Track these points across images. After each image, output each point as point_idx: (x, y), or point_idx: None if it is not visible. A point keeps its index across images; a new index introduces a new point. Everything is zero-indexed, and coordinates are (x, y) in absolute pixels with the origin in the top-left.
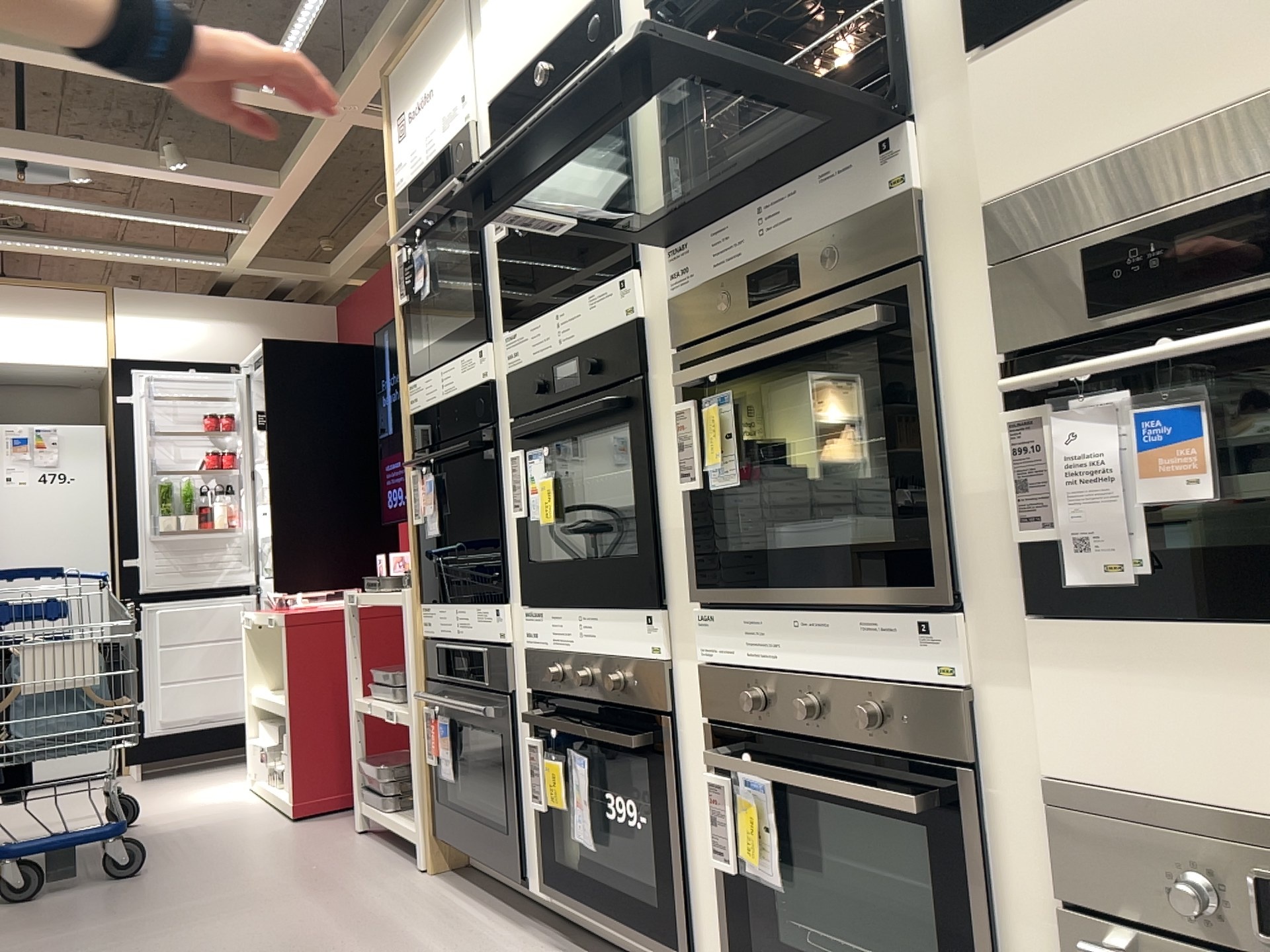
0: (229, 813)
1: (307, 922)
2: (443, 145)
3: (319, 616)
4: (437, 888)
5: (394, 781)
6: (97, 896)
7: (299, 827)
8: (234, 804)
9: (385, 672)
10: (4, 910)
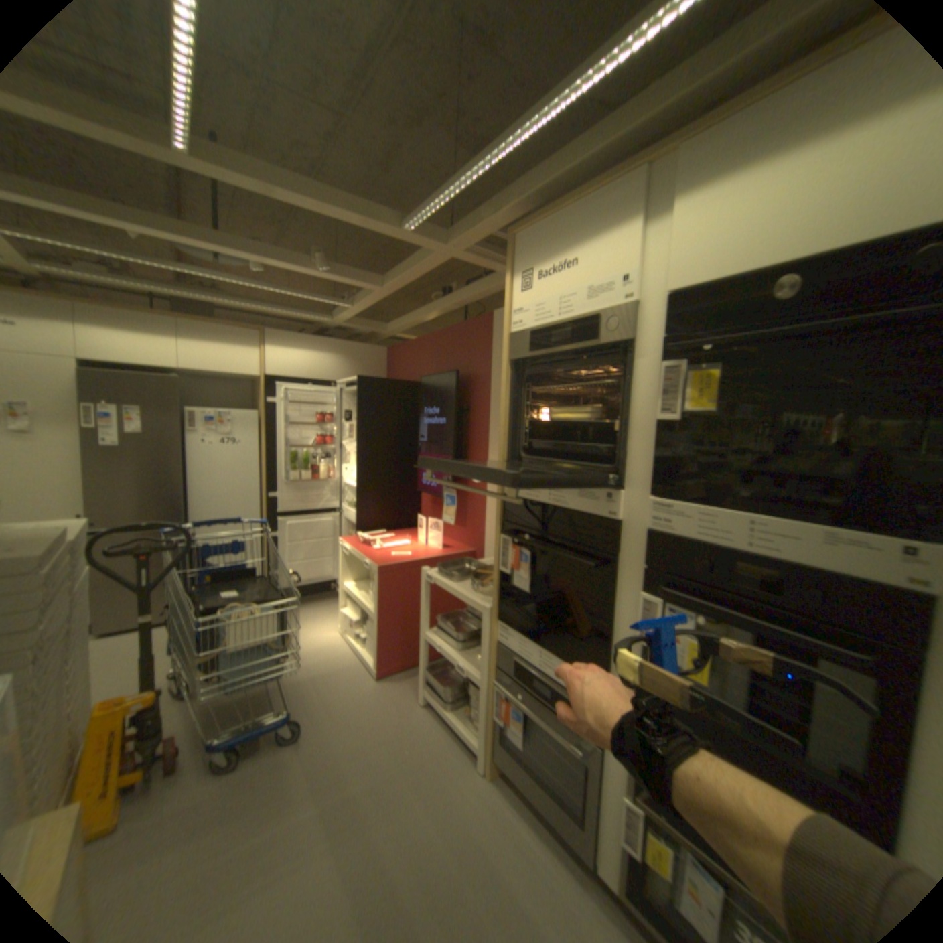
0: (333, 664)
1: (427, 849)
2: (586, 308)
3: (396, 568)
4: (500, 806)
5: (452, 696)
6: (273, 774)
7: (381, 692)
8: (334, 653)
9: (444, 621)
10: (214, 785)
